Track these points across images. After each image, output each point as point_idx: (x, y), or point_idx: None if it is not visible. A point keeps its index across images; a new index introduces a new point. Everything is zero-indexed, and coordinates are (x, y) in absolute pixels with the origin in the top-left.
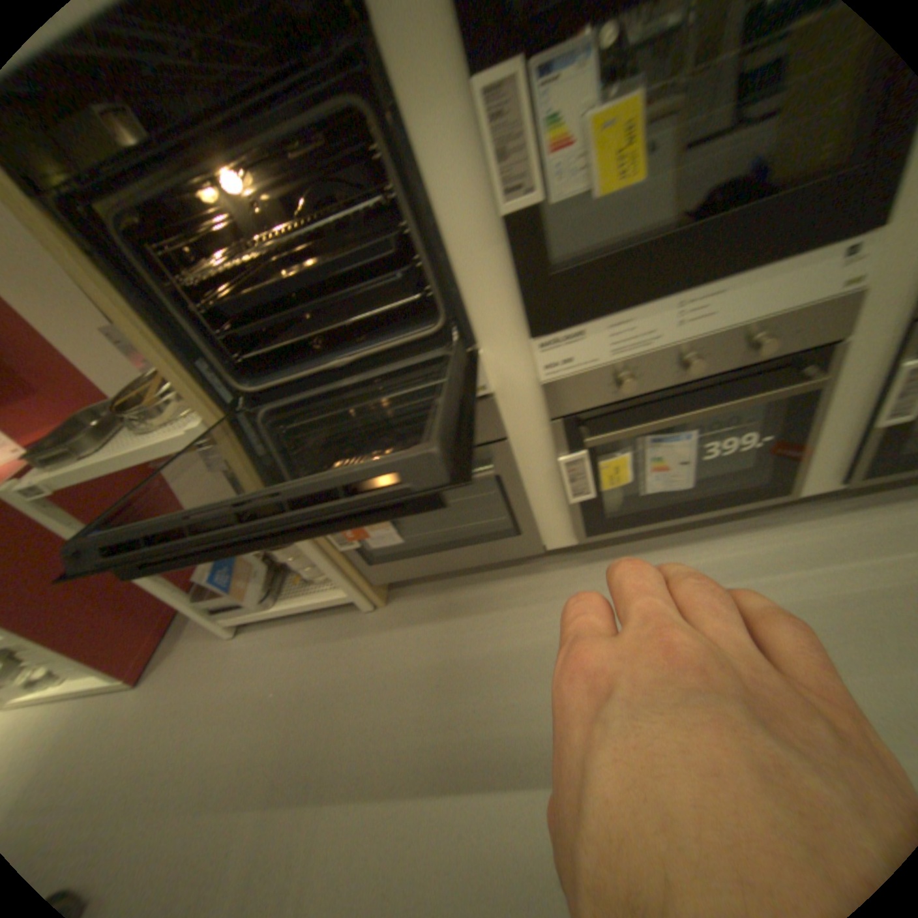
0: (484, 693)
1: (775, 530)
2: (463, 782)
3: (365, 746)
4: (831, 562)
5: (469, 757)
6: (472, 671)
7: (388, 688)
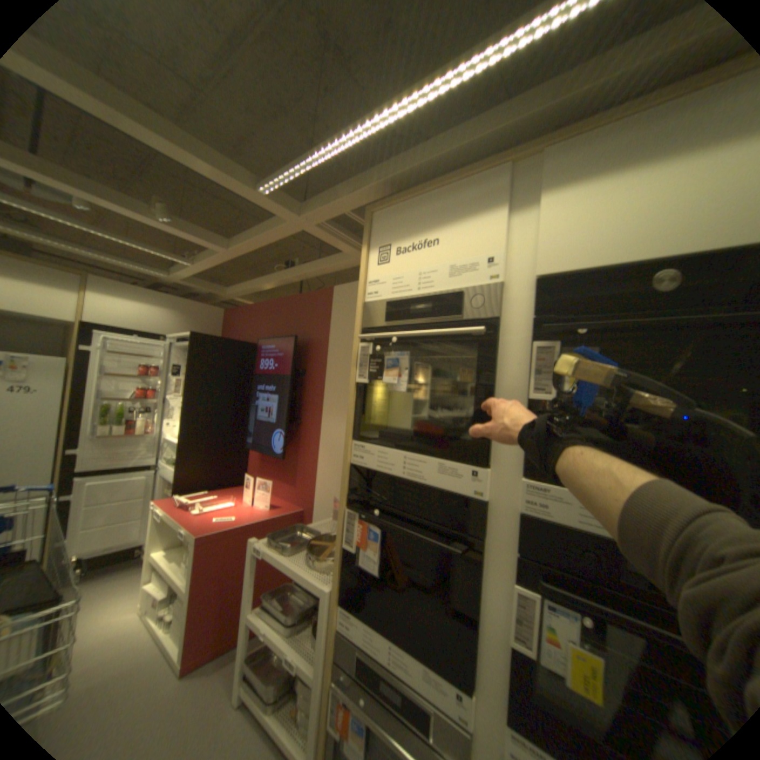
0: None
1: None
2: None
3: None
4: None
5: None
6: None
7: None
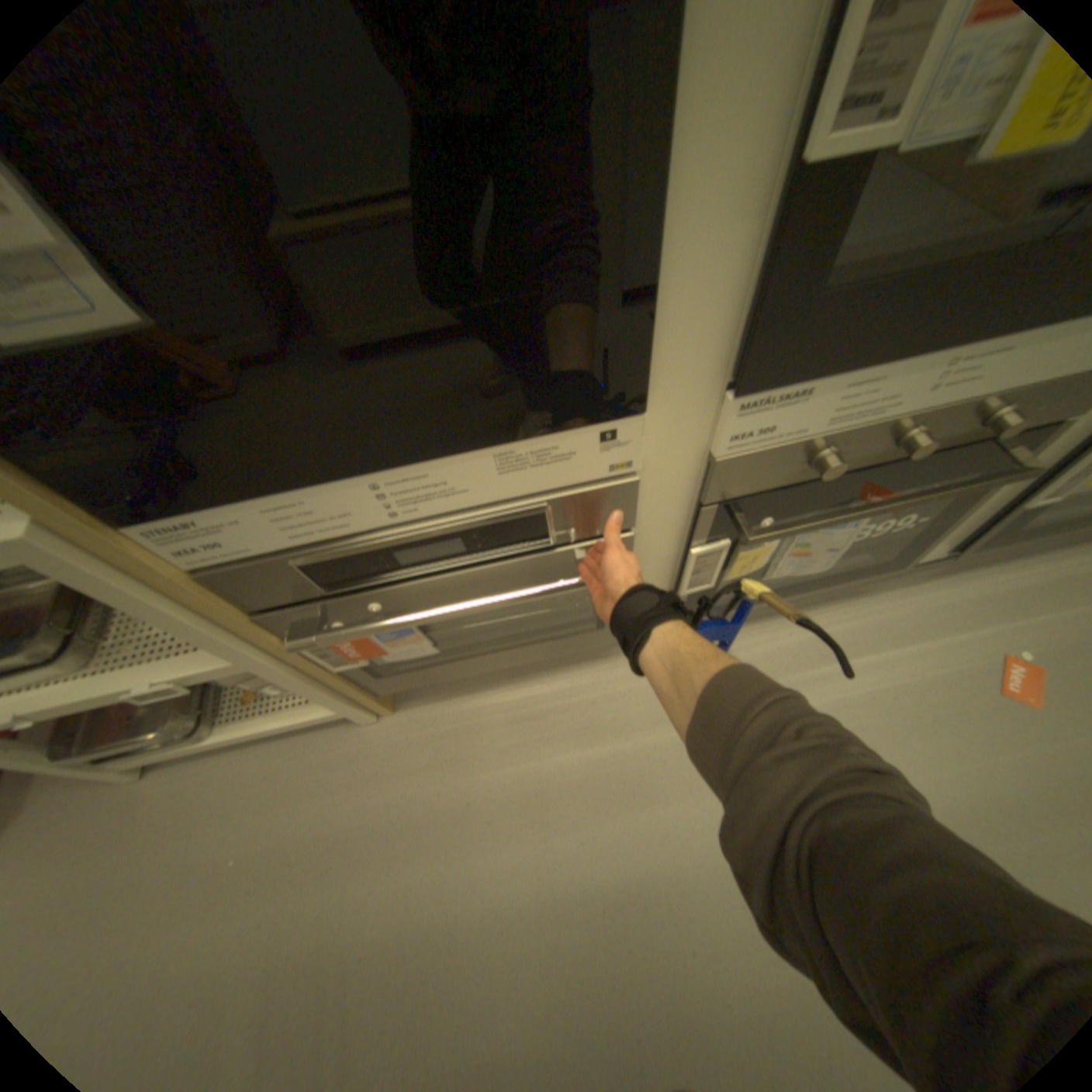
0: (548, 824)
1: (863, 597)
2: (536, 942)
3: (391, 916)
4: (917, 637)
5: (539, 910)
6: (529, 795)
7: (411, 831)
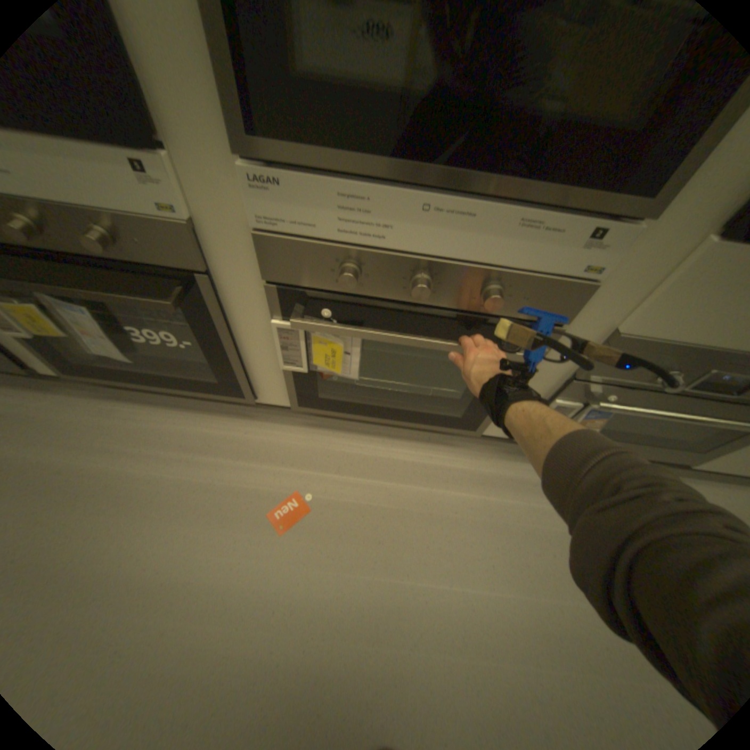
0: None
1: (248, 420)
2: None
3: None
4: (254, 458)
5: None
6: None
7: None
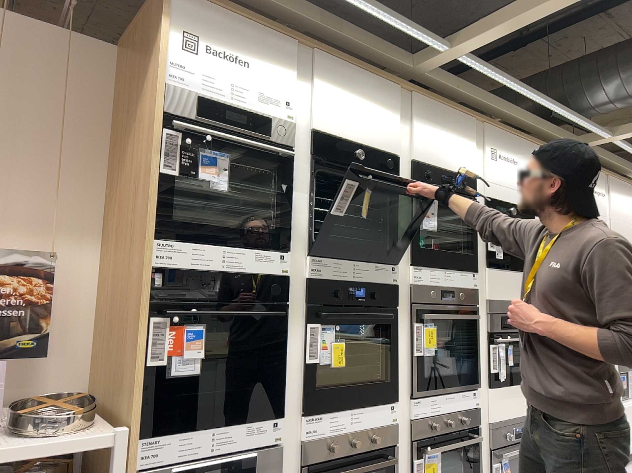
0: None
1: None
2: None
3: None
4: None
5: None
6: None
7: None
